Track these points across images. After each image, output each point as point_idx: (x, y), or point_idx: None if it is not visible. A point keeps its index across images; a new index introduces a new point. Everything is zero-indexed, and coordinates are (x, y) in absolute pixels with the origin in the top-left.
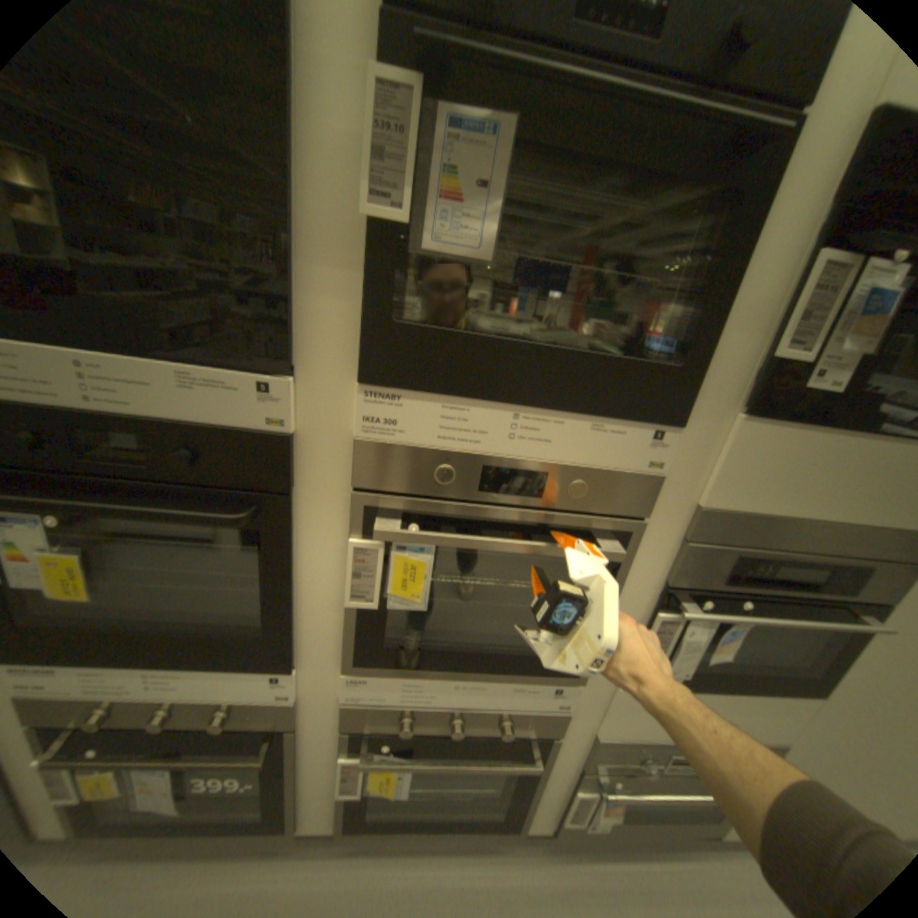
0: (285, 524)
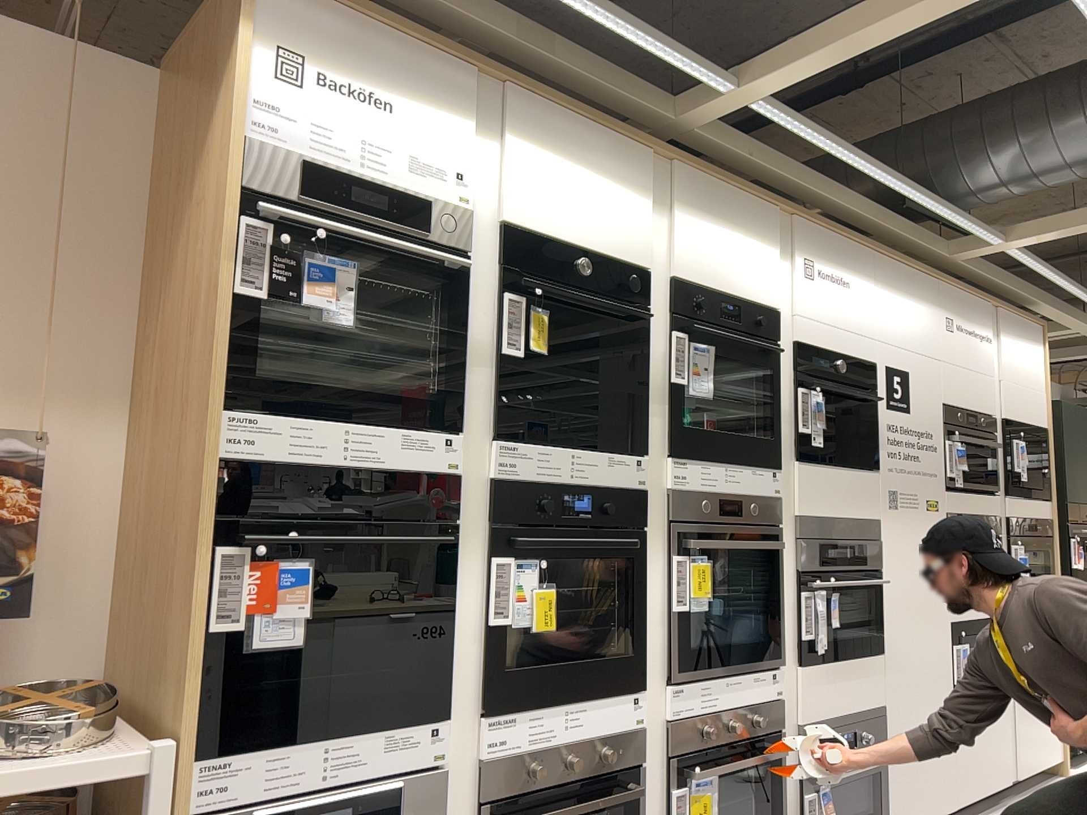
0: (640, 545)
